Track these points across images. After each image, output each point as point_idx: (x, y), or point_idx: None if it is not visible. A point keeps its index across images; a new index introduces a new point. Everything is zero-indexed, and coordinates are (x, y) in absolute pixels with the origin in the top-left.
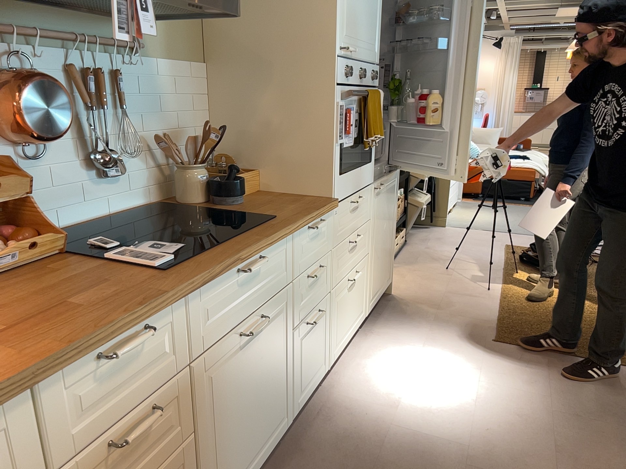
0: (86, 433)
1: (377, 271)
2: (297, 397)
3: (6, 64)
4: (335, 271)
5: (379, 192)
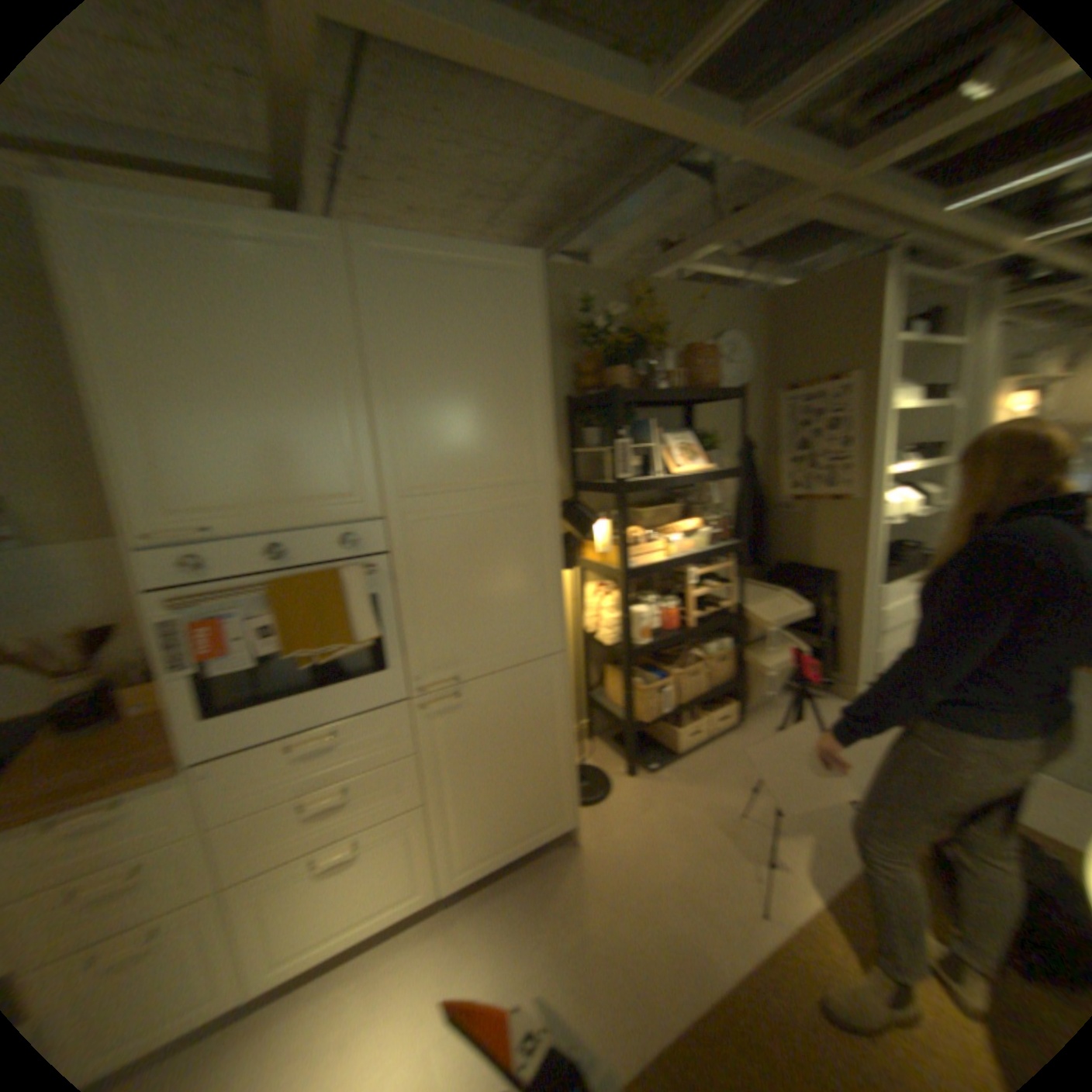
0: None
1: (474, 826)
2: None
3: None
4: (227, 863)
5: (445, 709)
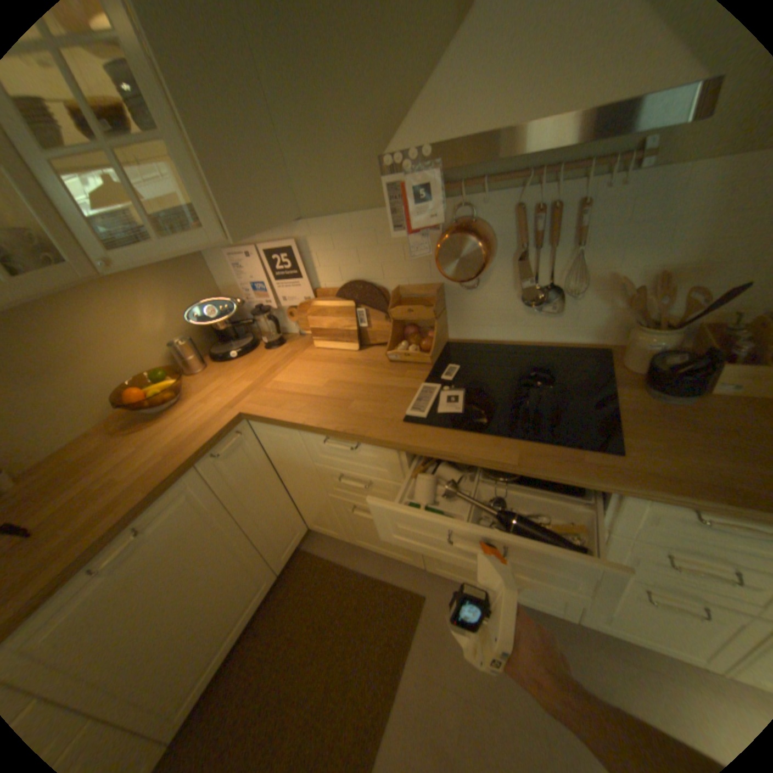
0: (330, 462)
1: None
2: (600, 622)
3: (454, 215)
4: None
5: None
